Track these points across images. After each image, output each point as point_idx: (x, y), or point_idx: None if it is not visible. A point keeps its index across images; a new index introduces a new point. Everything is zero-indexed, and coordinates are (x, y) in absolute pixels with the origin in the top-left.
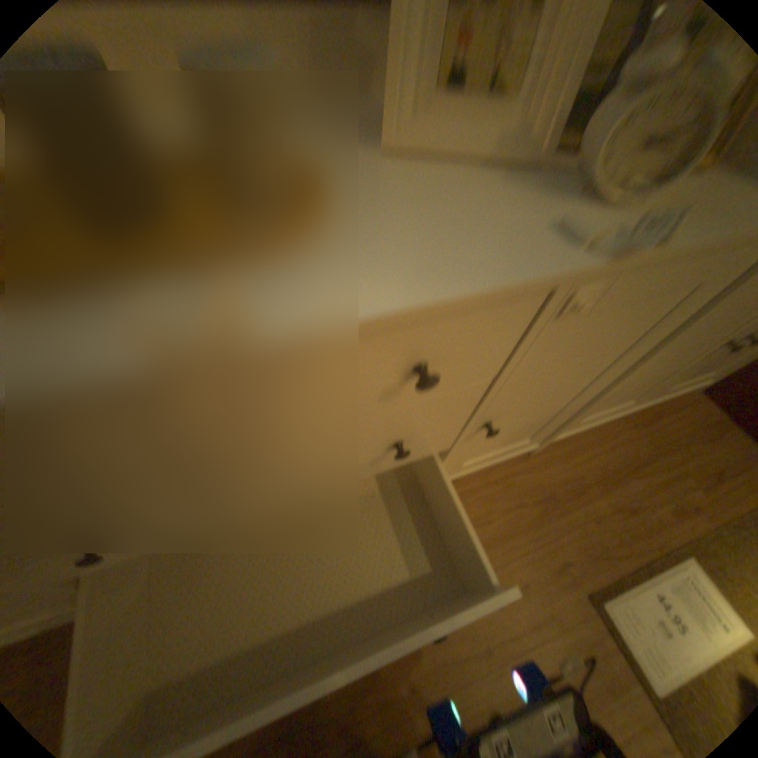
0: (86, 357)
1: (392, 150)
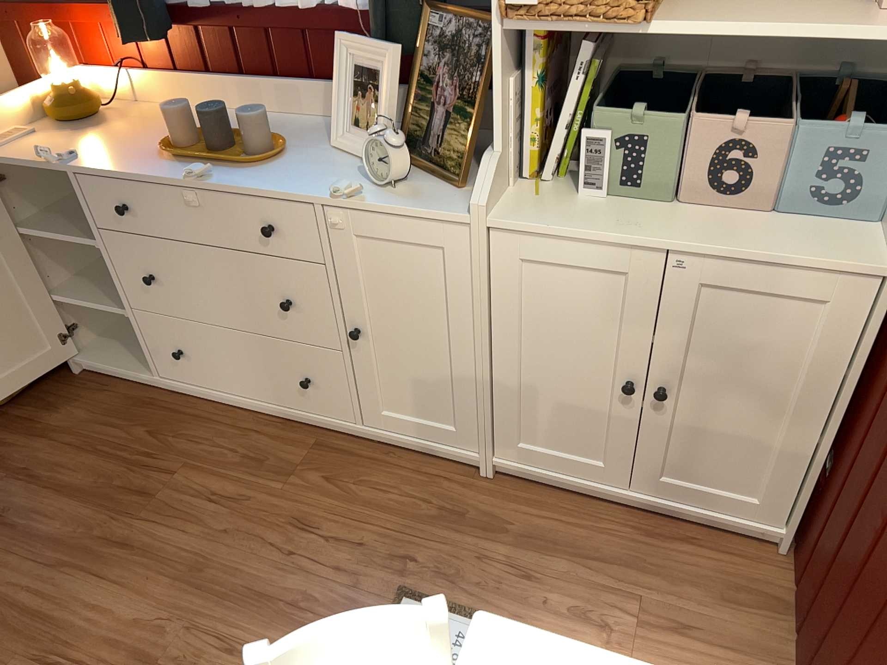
0: (182, 182)
1: (336, 153)
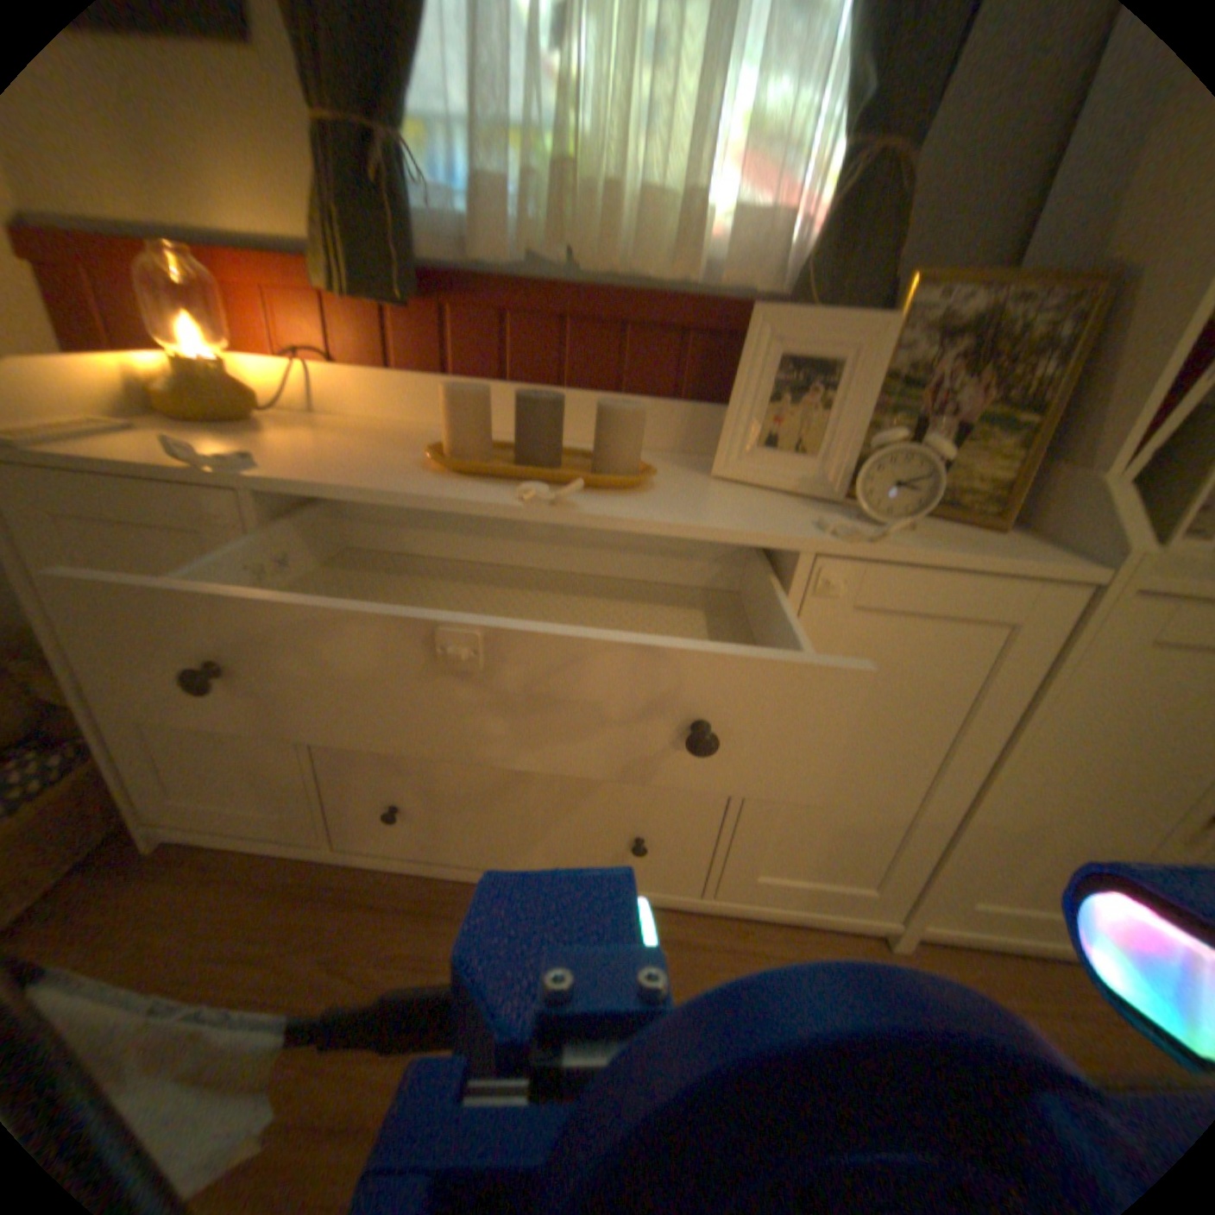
0: (496, 504)
1: (718, 481)
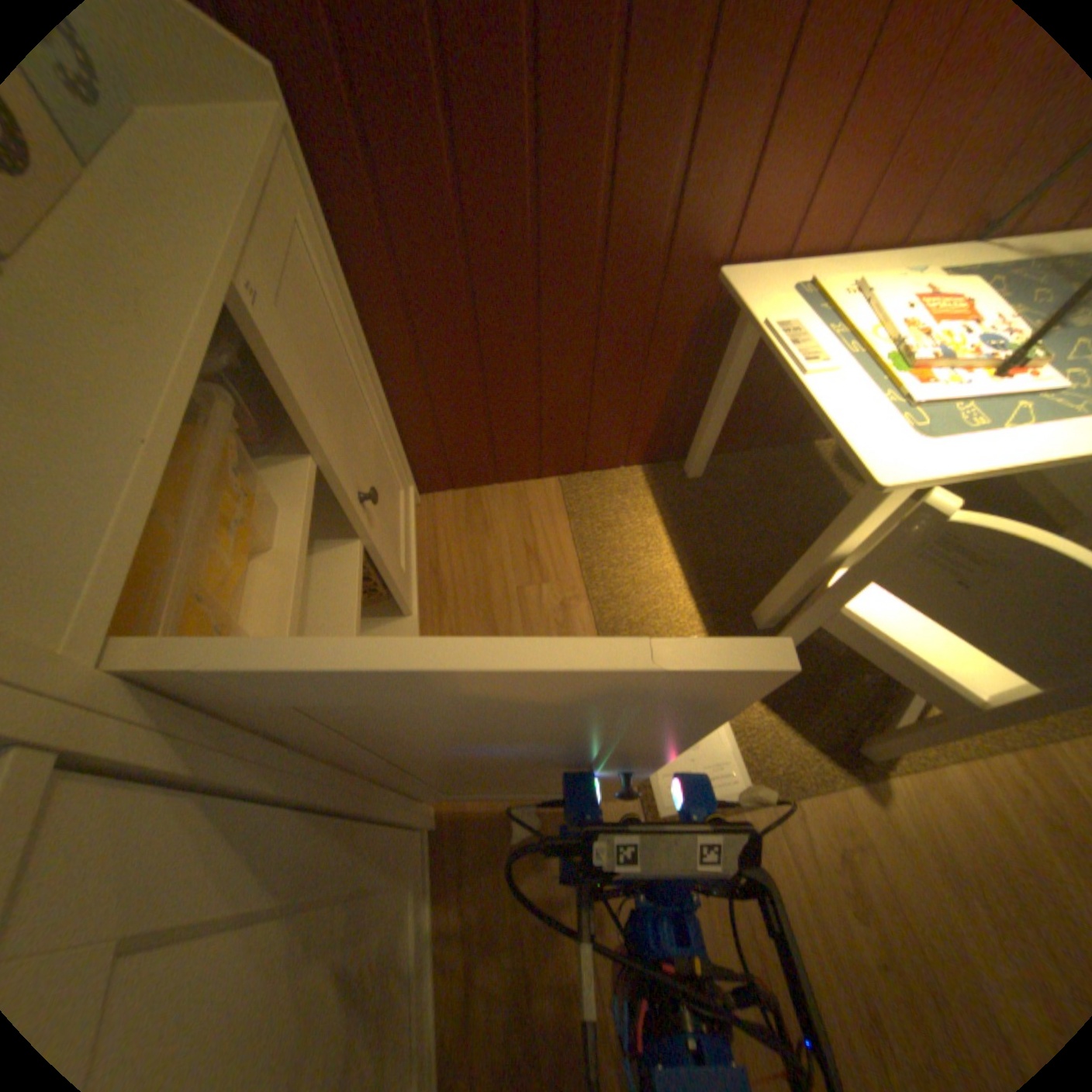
0: None
1: None
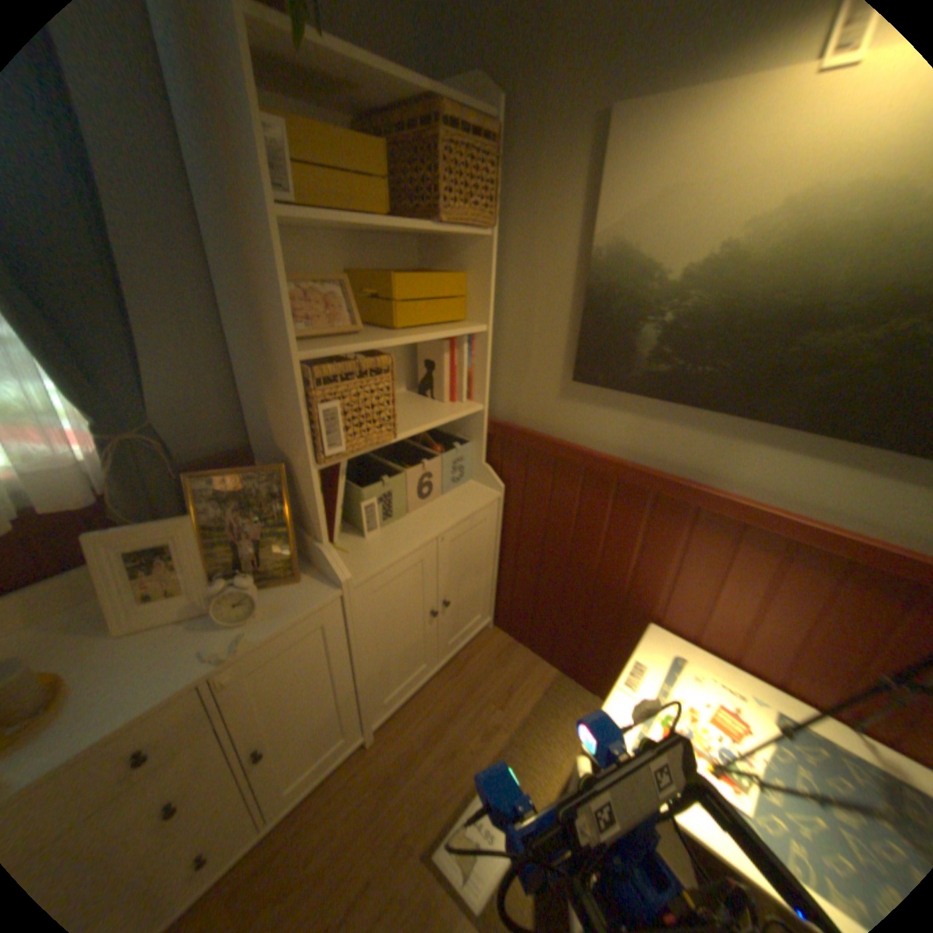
0: None
1: (117, 639)
